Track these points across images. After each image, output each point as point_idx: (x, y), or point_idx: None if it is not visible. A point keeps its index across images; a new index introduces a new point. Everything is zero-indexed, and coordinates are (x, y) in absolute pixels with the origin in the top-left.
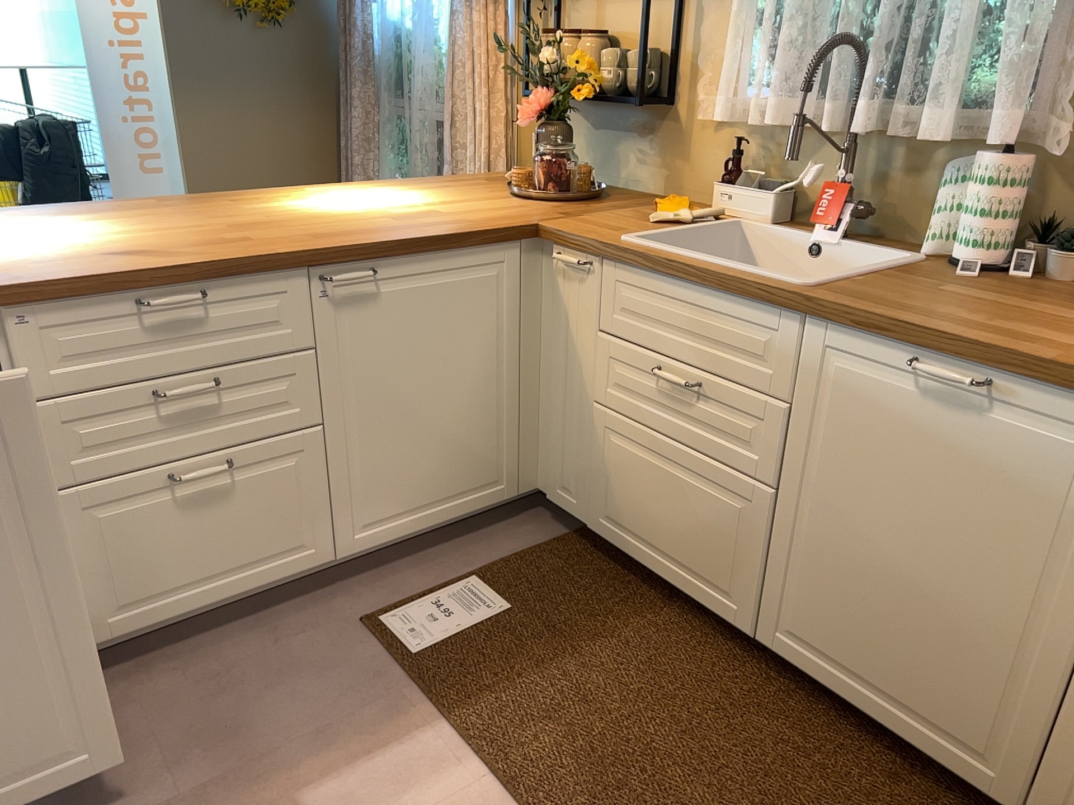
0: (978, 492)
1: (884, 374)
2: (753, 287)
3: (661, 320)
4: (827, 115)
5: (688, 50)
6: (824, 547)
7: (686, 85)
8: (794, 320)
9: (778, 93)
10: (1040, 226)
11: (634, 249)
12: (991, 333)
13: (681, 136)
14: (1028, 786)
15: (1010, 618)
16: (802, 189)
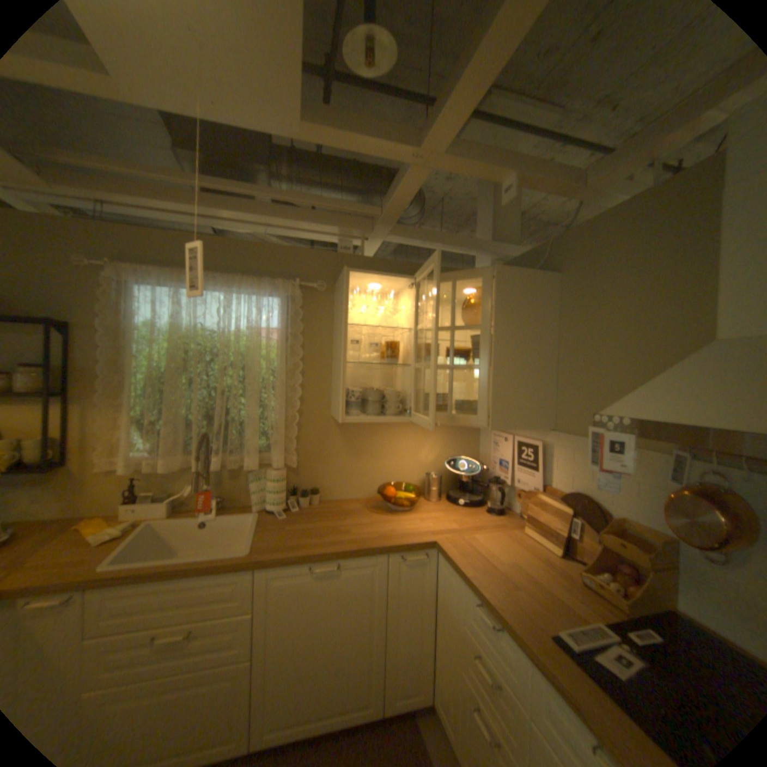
0: (343, 606)
1: (297, 579)
2: (221, 568)
3: (149, 610)
4: (188, 460)
5: (77, 434)
6: (282, 672)
7: (76, 453)
8: (247, 574)
9: (164, 456)
10: (289, 488)
11: (117, 575)
12: (329, 545)
13: (76, 481)
14: (383, 703)
15: (363, 645)
16: (175, 495)
